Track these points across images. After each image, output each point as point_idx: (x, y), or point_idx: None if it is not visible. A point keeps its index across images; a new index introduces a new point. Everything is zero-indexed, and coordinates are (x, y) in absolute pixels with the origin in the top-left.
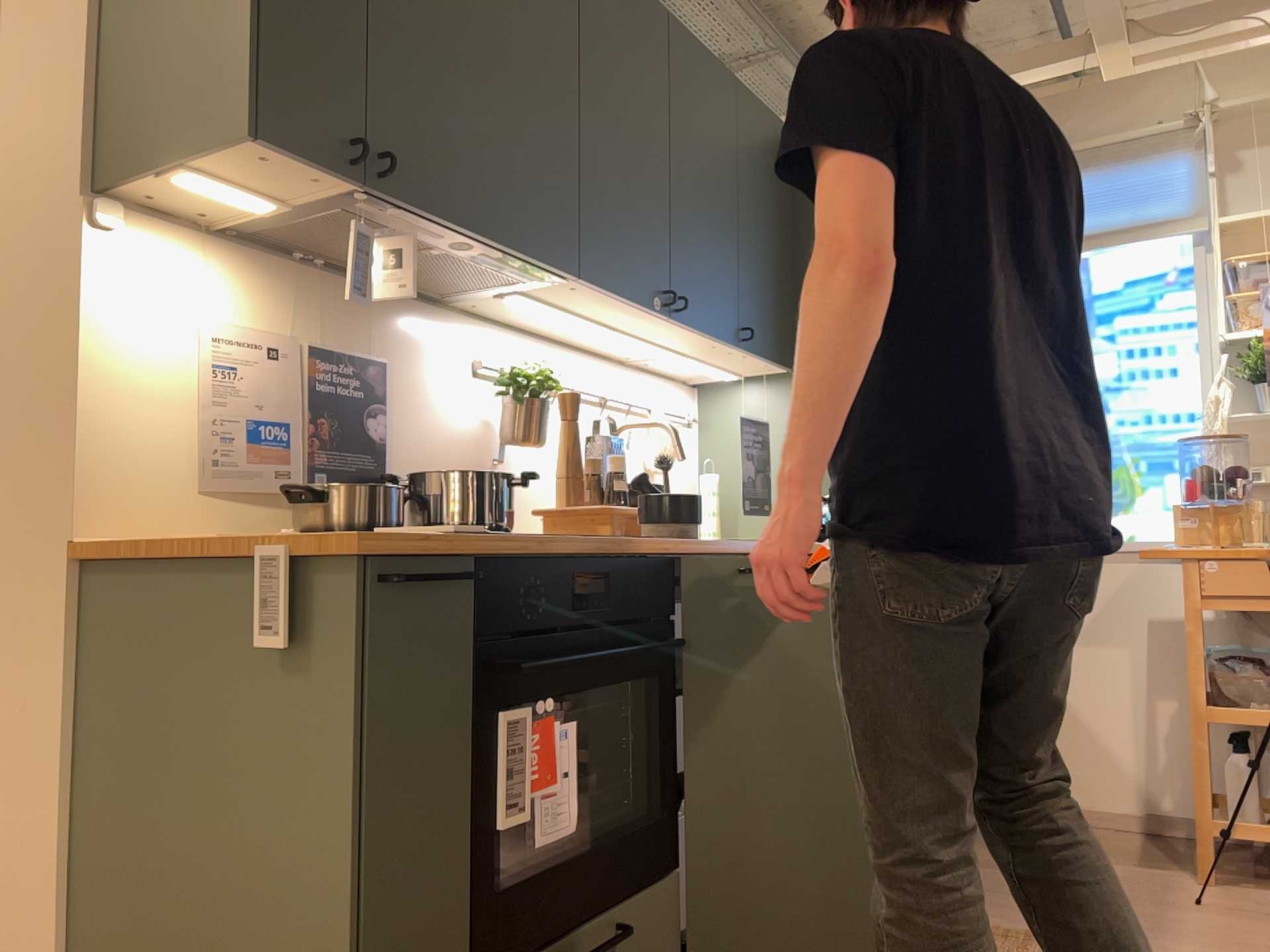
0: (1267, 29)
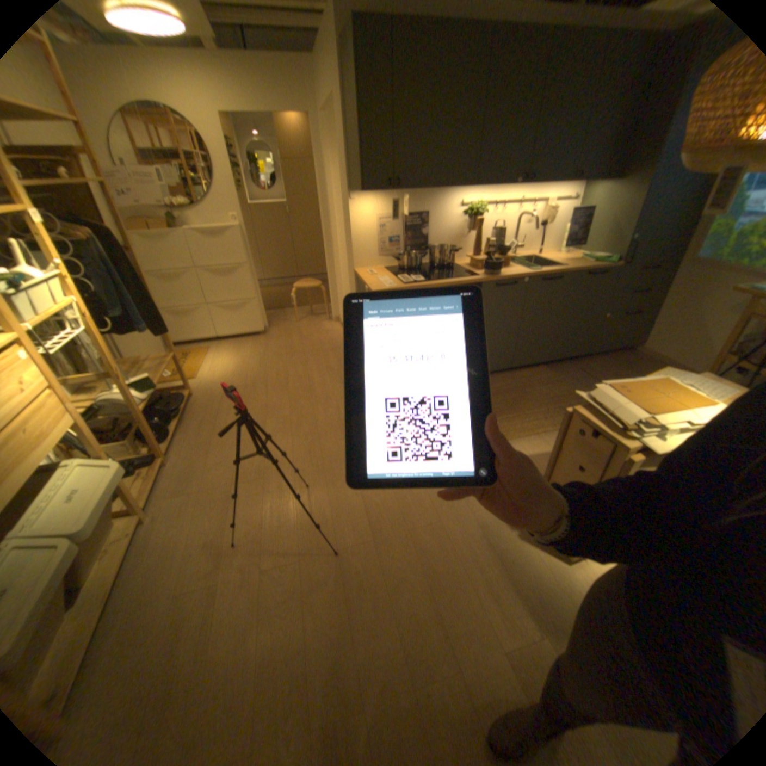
0: None
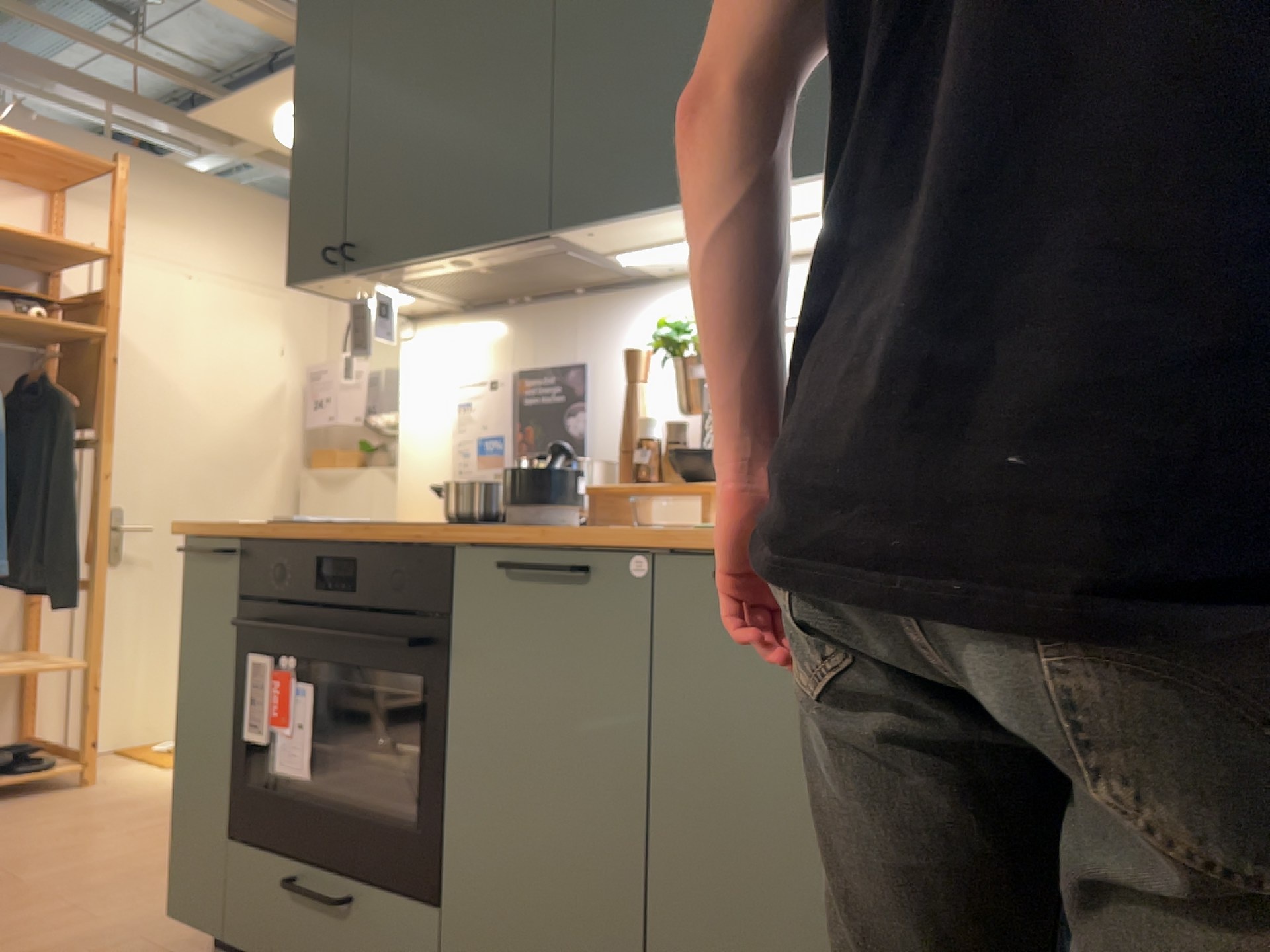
0: None
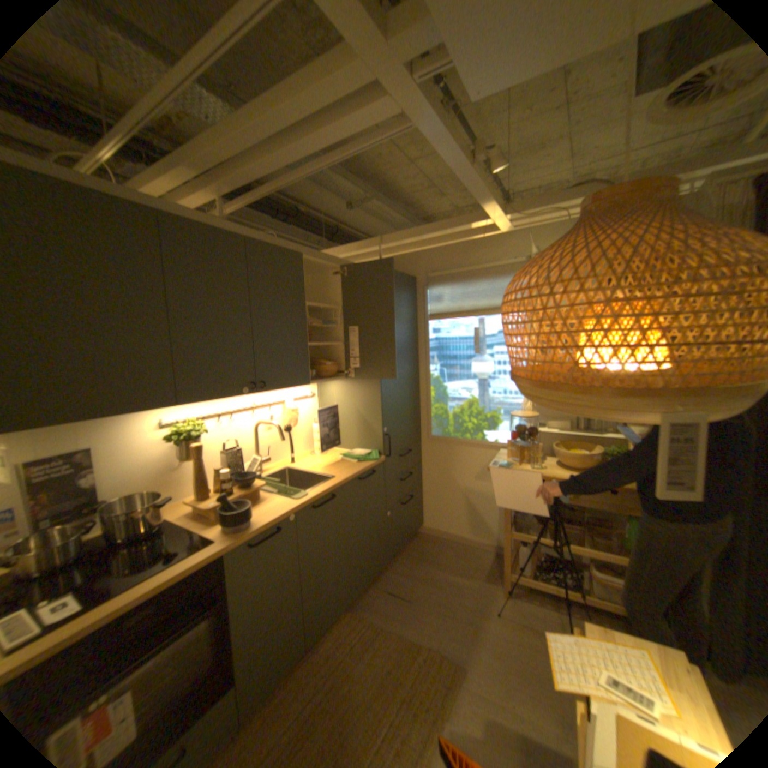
0: (567, 212)
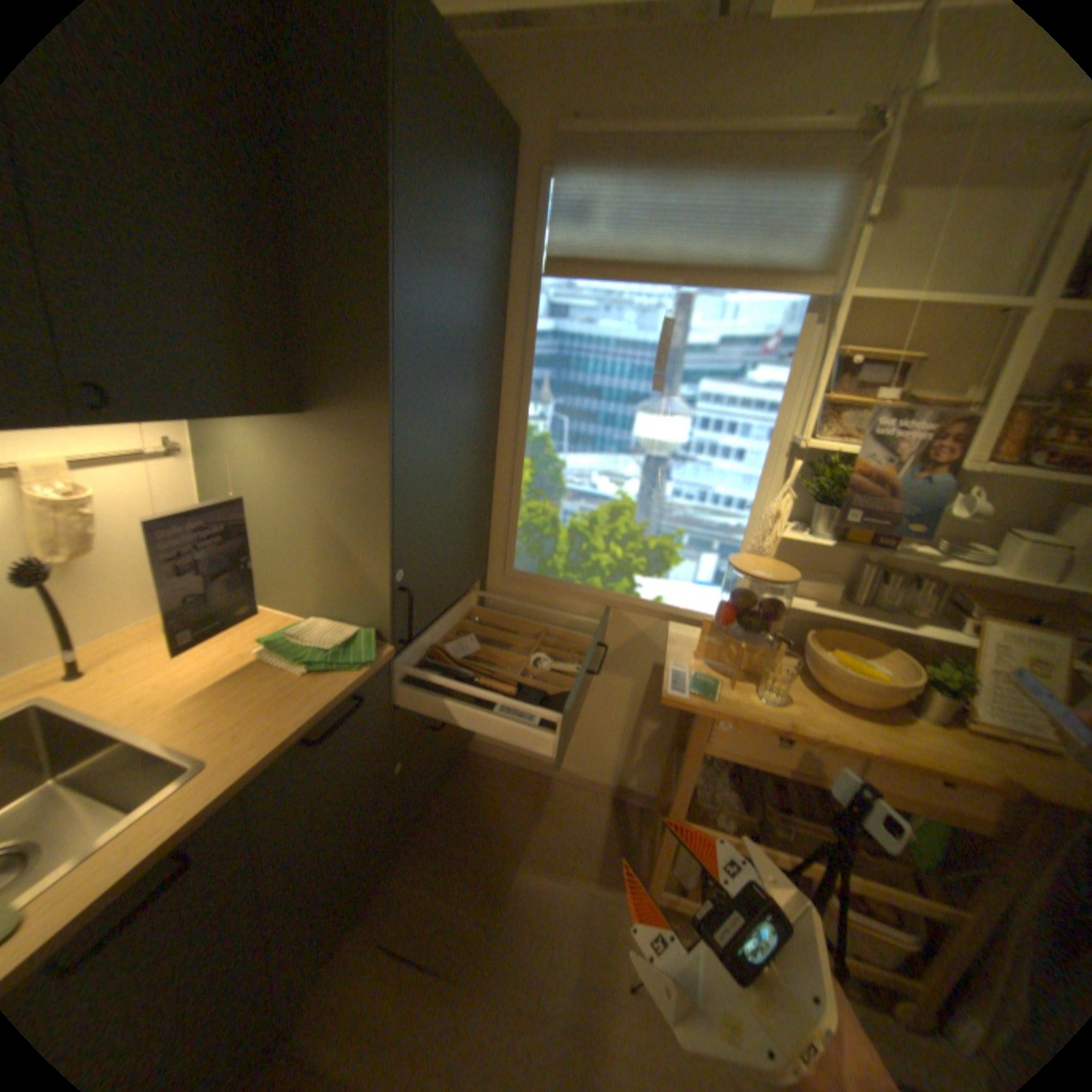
0: None
